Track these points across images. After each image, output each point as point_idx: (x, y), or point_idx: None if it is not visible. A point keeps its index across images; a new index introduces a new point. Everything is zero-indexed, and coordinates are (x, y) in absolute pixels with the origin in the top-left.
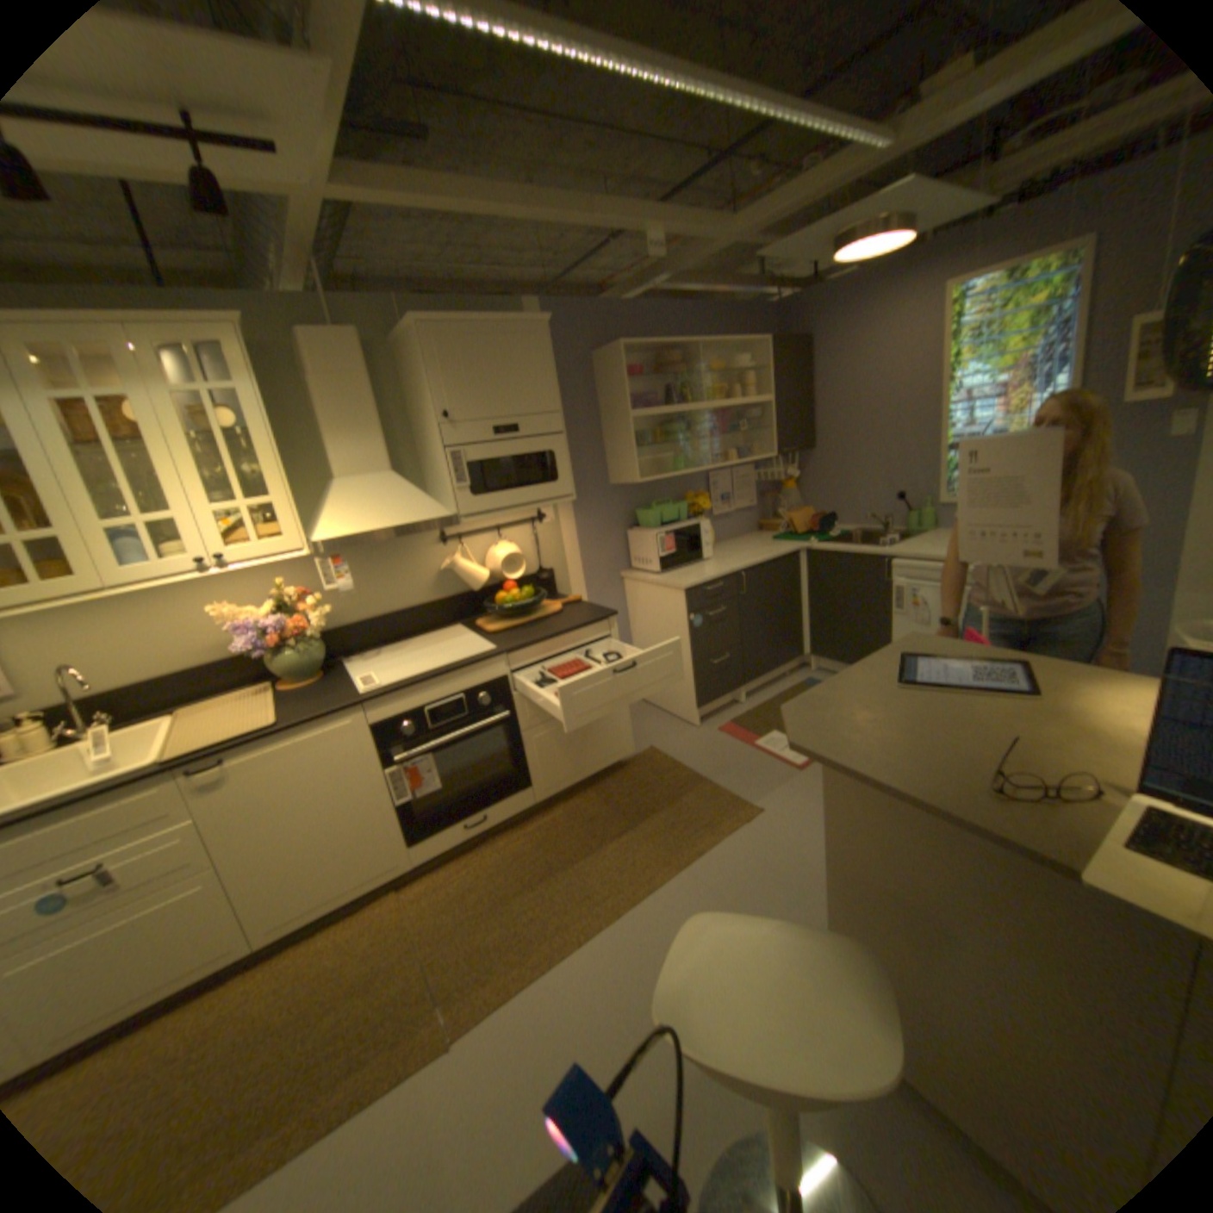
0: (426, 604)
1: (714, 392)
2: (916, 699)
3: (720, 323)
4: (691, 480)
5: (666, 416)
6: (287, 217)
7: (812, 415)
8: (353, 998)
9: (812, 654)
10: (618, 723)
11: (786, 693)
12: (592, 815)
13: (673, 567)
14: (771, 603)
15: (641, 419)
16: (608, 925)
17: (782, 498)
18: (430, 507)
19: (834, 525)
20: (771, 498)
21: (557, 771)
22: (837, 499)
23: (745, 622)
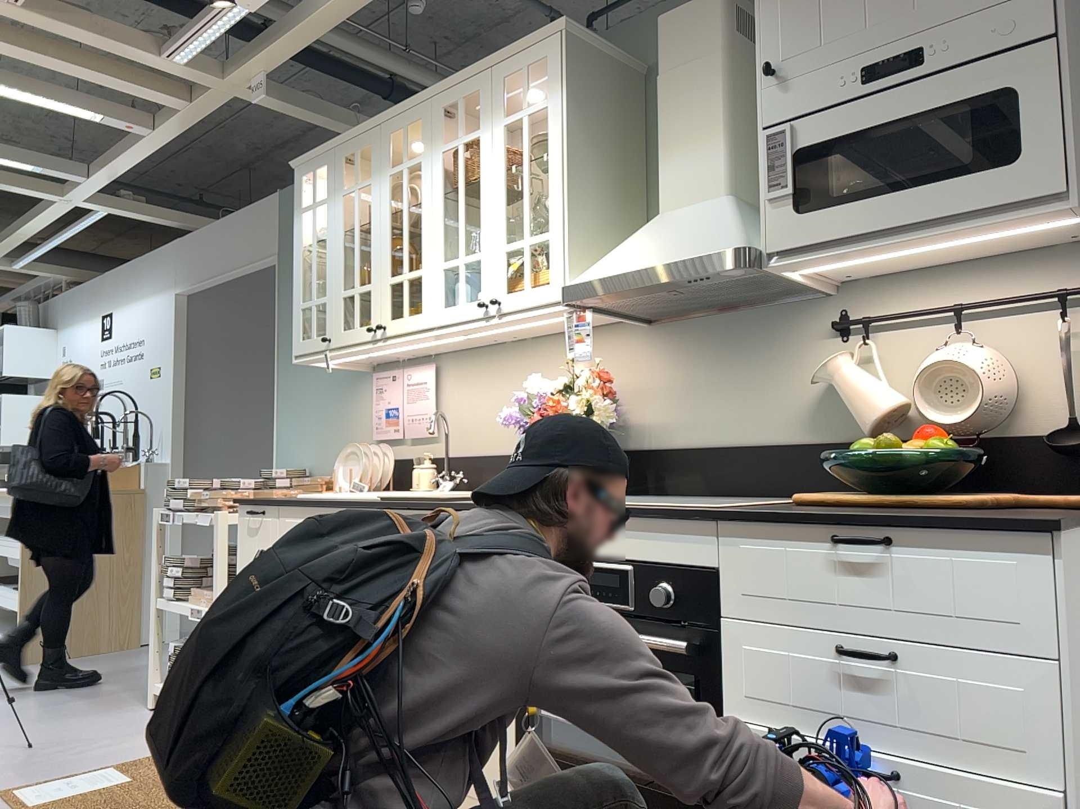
0: (788, 441)
1: None
2: None
3: None
4: None
5: None
6: None
7: None
8: None
9: None
10: None
11: None
12: None
13: None
14: None
15: None
16: None
17: None
18: (722, 236)
19: None
20: None
21: None
22: None
23: None
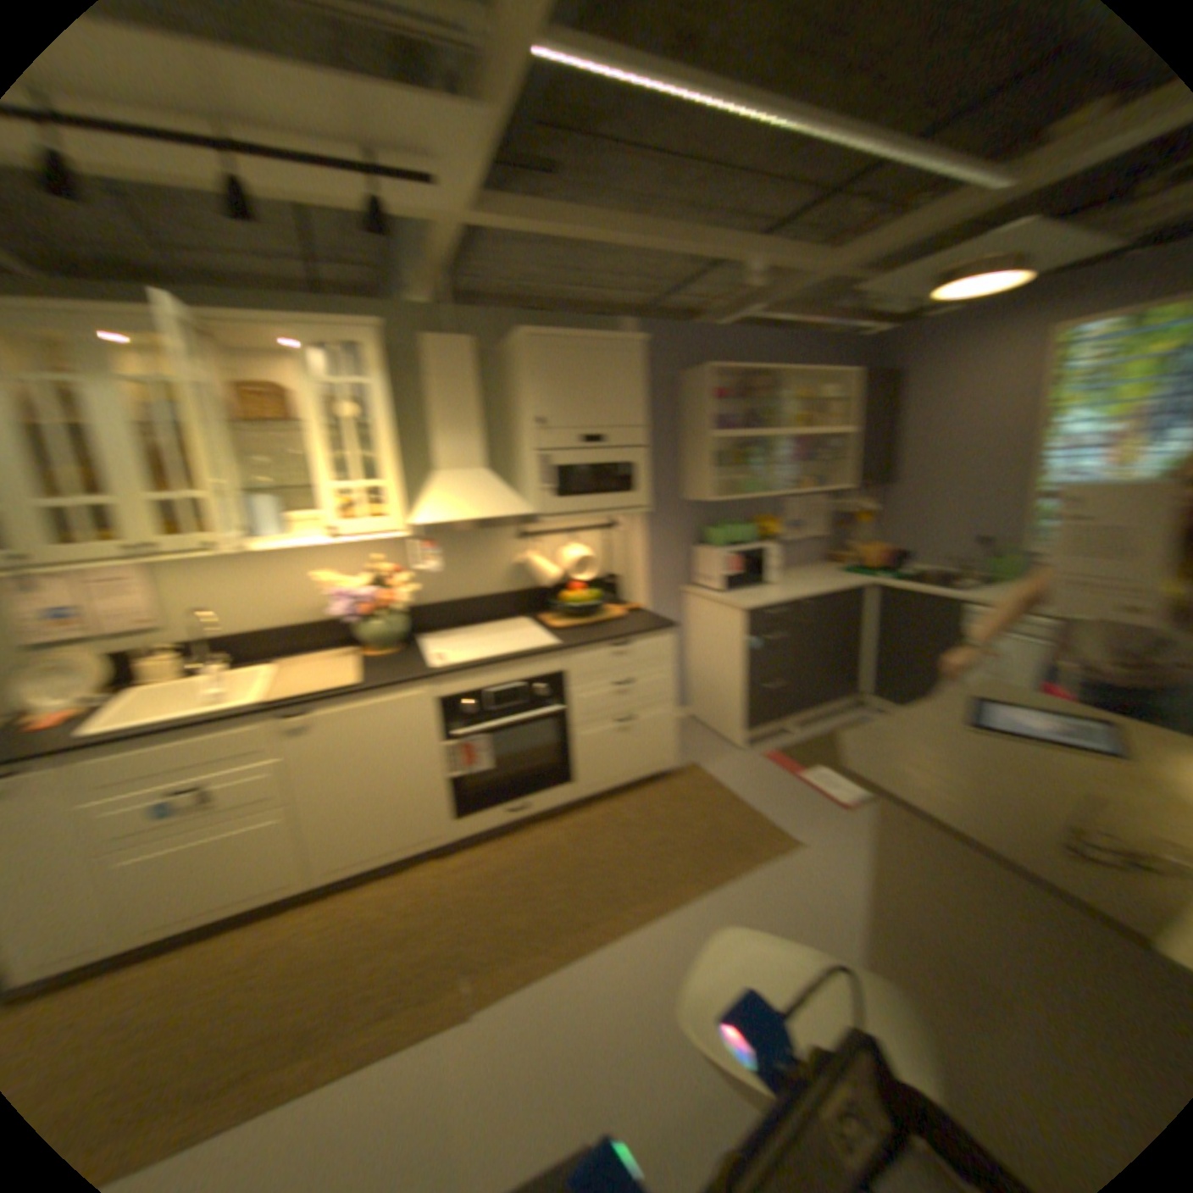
0: (492, 593)
1: (792, 419)
2: (980, 748)
3: (806, 352)
4: (759, 503)
5: (741, 438)
6: (420, 236)
7: (892, 450)
8: (382, 952)
9: (867, 692)
10: (659, 732)
11: (835, 728)
12: (623, 818)
13: (732, 586)
14: (829, 634)
15: (716, 439)
16: (629, 929)
17: (851, 530)
18: (508, 503)
19: (904, 563)
20: (840, 529)
21: (595, 770)
22: (911, 537)
23: (800, 649)
